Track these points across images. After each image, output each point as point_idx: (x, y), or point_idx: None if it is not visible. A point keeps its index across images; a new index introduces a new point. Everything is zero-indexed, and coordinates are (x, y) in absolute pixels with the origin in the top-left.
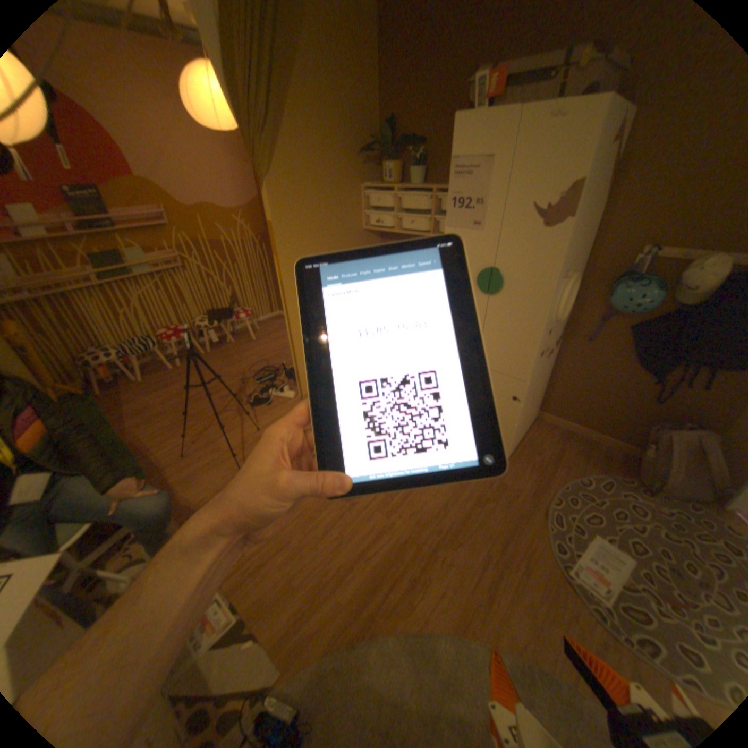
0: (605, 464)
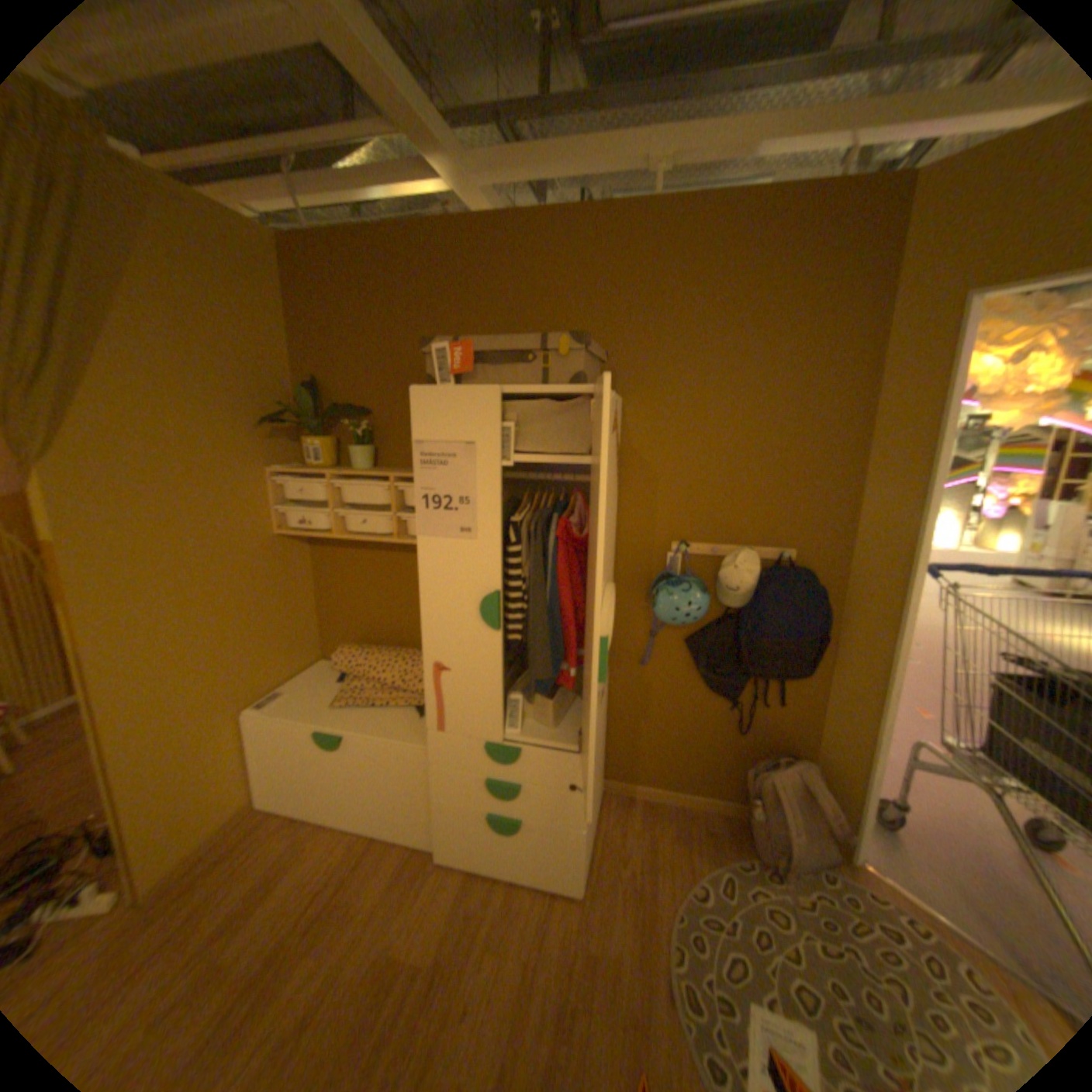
0: (711, 848)
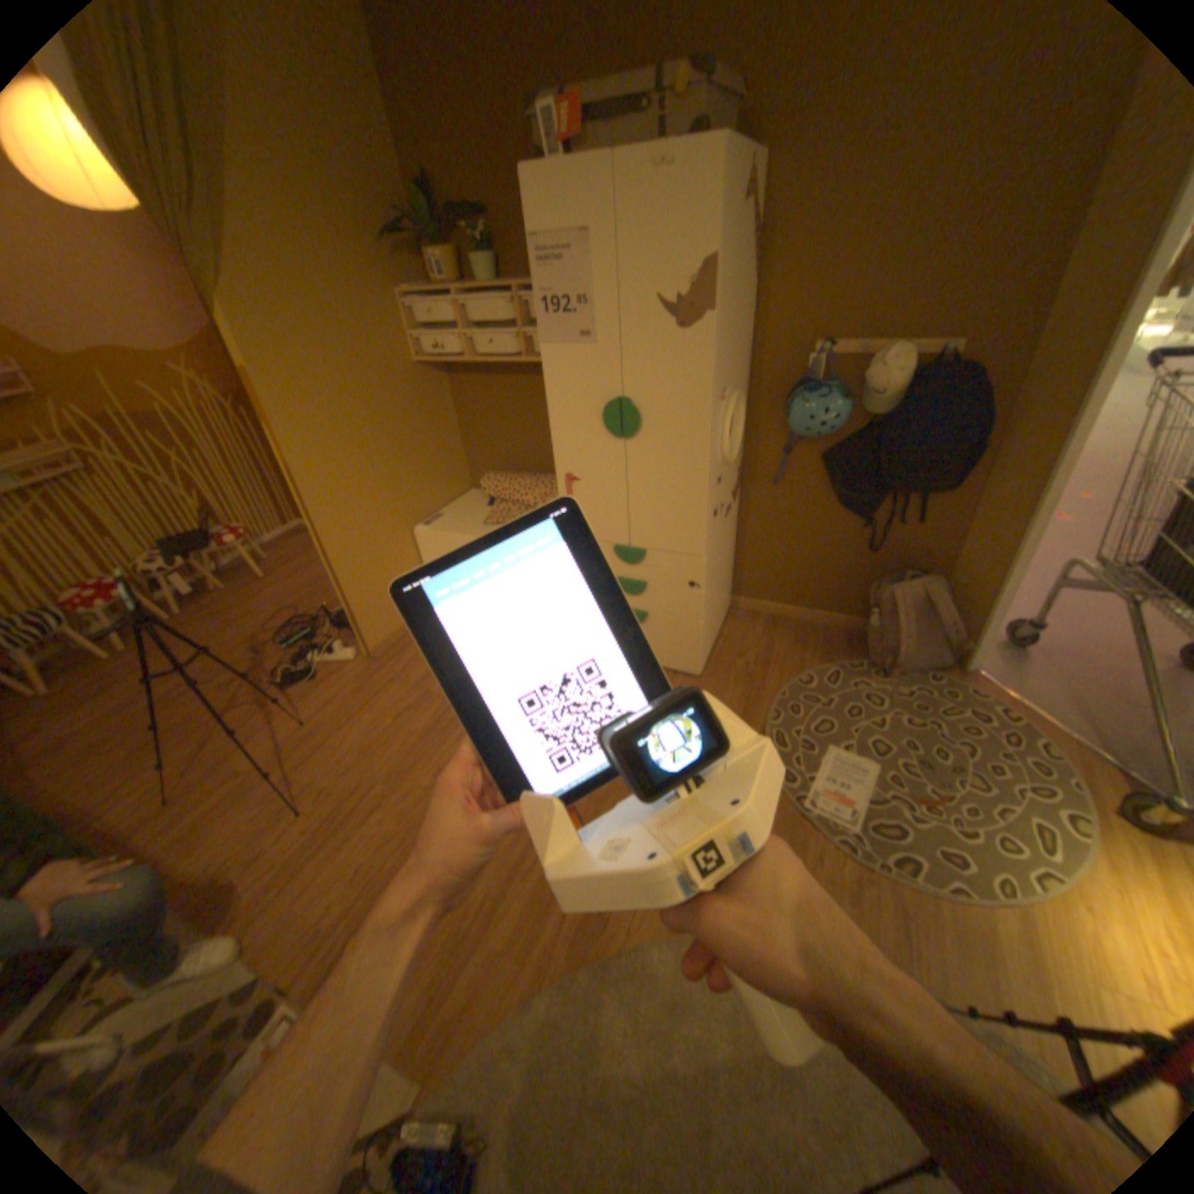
0: (824, 650)
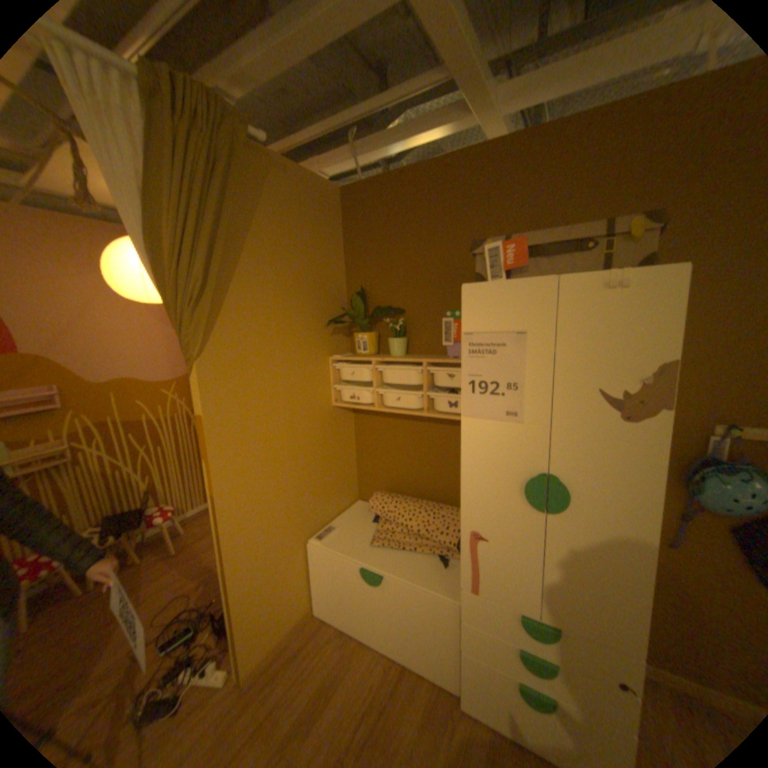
0: None
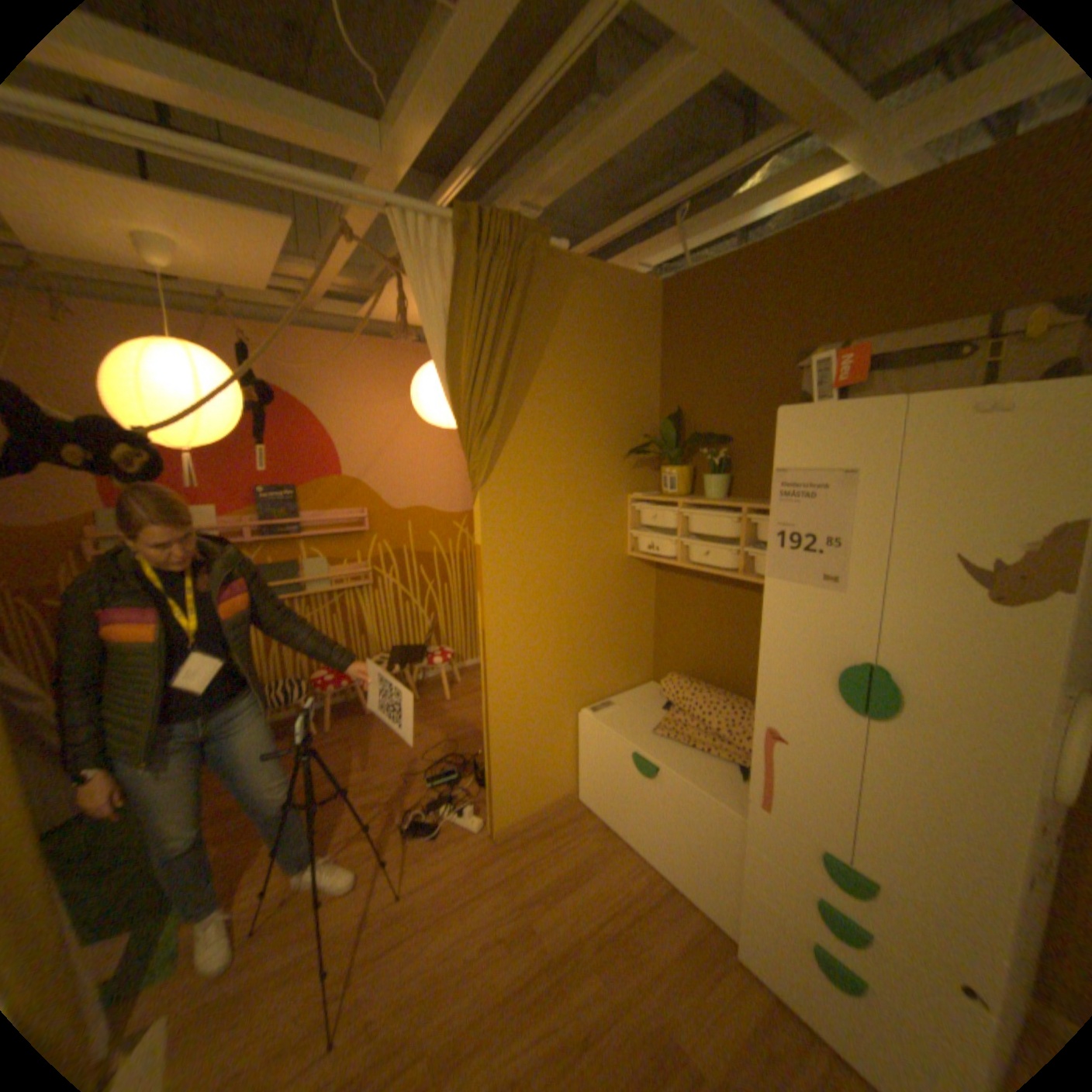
0: None
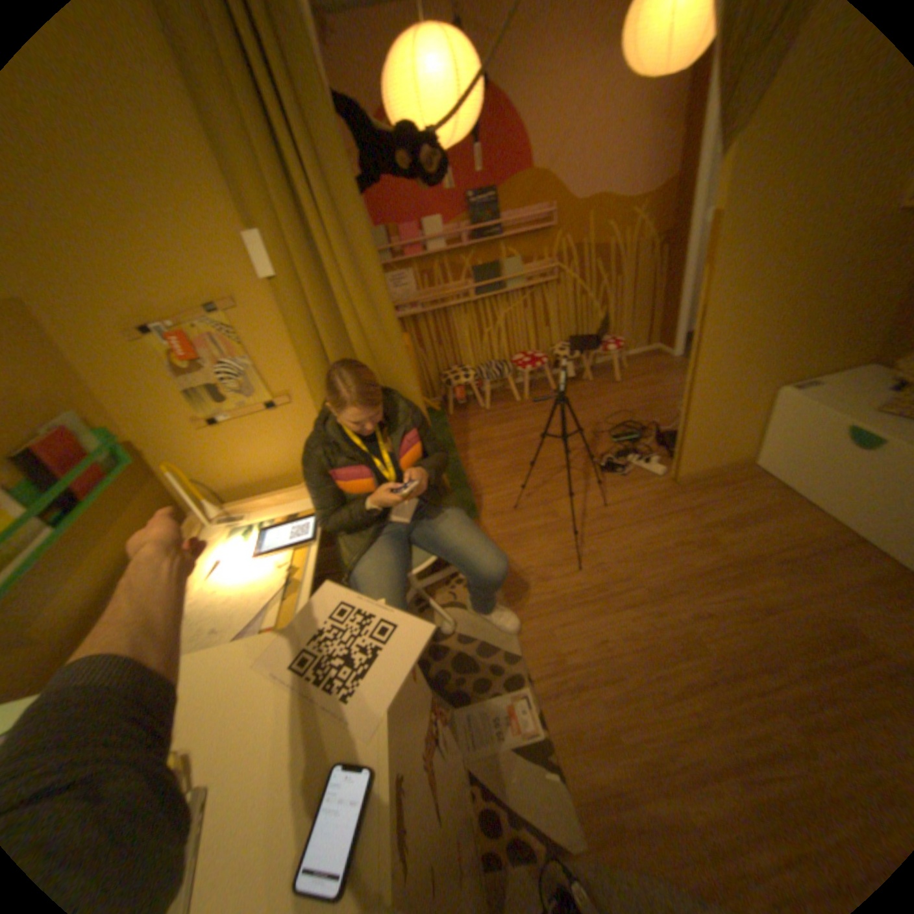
0: None
